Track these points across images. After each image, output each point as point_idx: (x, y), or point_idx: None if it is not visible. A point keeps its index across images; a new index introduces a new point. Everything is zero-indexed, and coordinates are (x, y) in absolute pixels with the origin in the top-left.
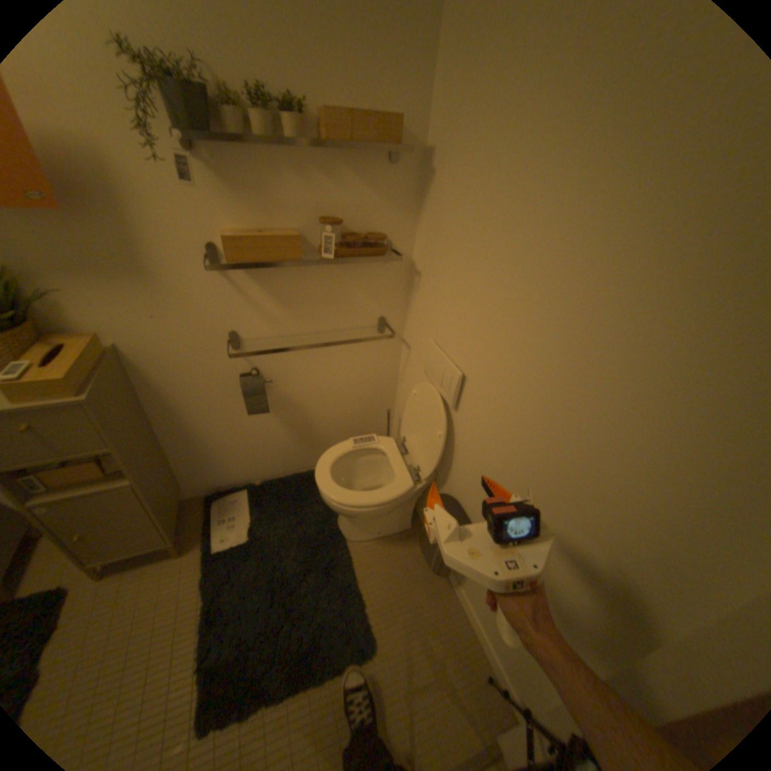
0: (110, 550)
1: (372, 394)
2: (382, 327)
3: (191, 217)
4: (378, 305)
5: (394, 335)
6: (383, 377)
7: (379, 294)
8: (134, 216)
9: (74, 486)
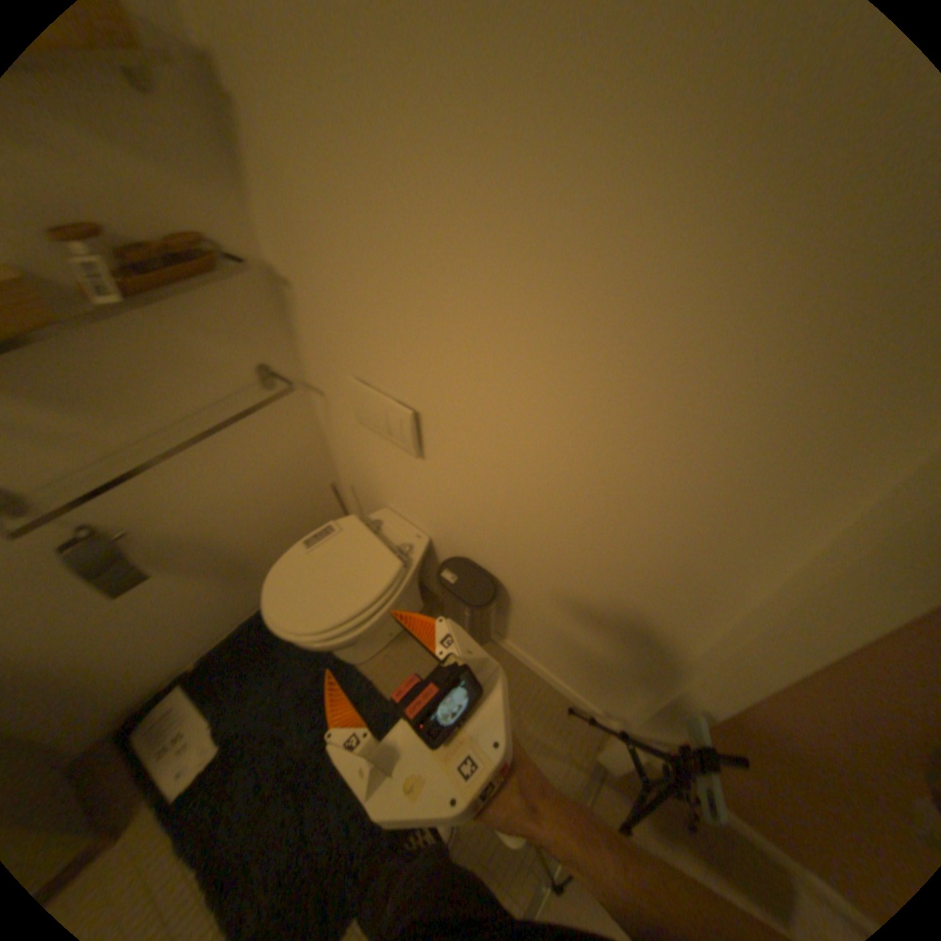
0: None
1: (297, 474)
2: (265, 378)
3: None
4: (242, 350)
5: (288, 384)
6: (301, 446)
7: (234, 333)
8: None
9: None
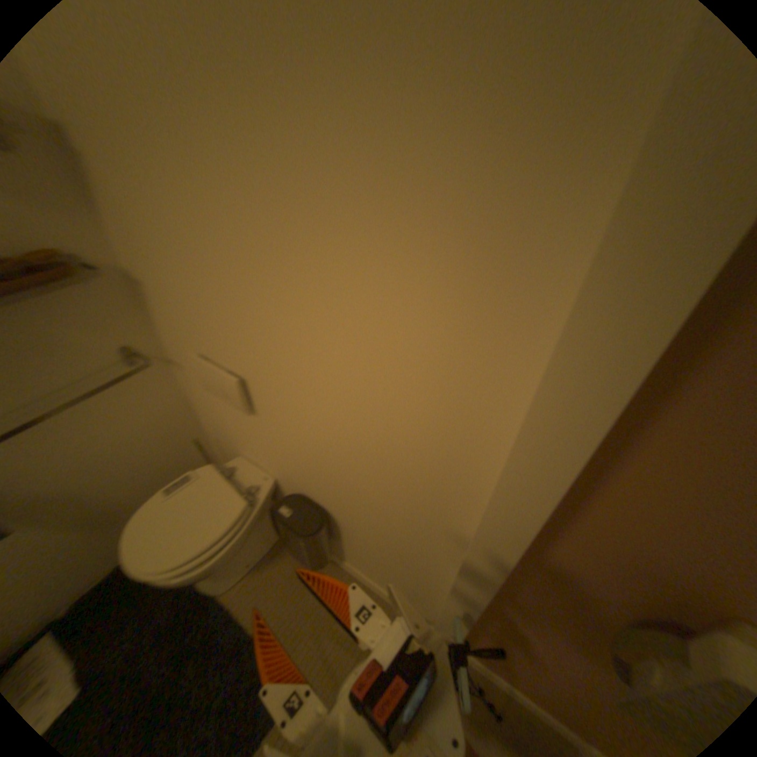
0: None
1: (162, 434)
2: (127, 357)
3: None
4: (102, 336)
5: (148, 360)
6: (165, 410)
7: (94, 324)
8: None
9: None
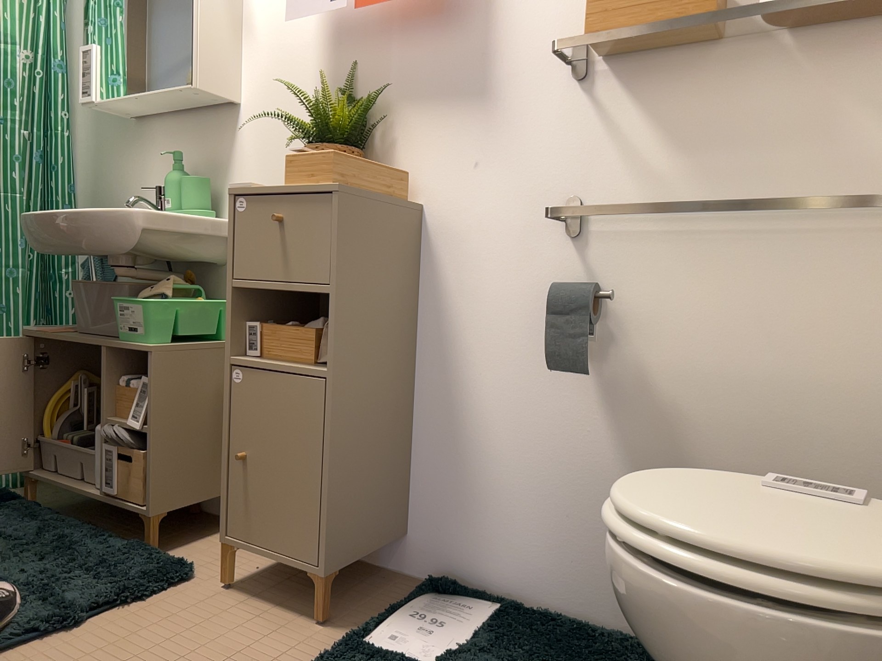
0: (258, 519)
1: None
2: None
3: (564, 6)
4: None
5: None
6: None
7: None
8: (500, 18)
9: (279, 360)
